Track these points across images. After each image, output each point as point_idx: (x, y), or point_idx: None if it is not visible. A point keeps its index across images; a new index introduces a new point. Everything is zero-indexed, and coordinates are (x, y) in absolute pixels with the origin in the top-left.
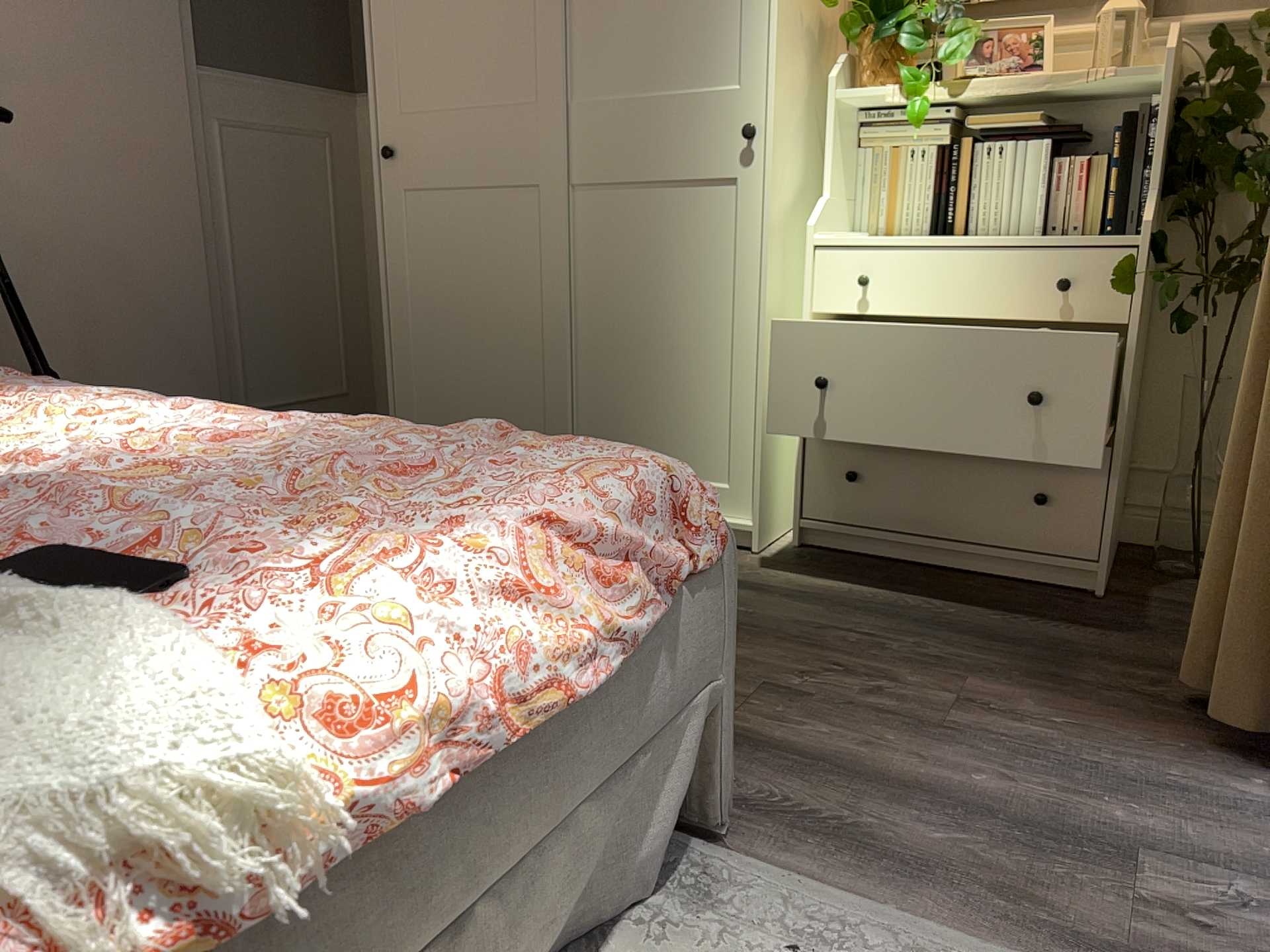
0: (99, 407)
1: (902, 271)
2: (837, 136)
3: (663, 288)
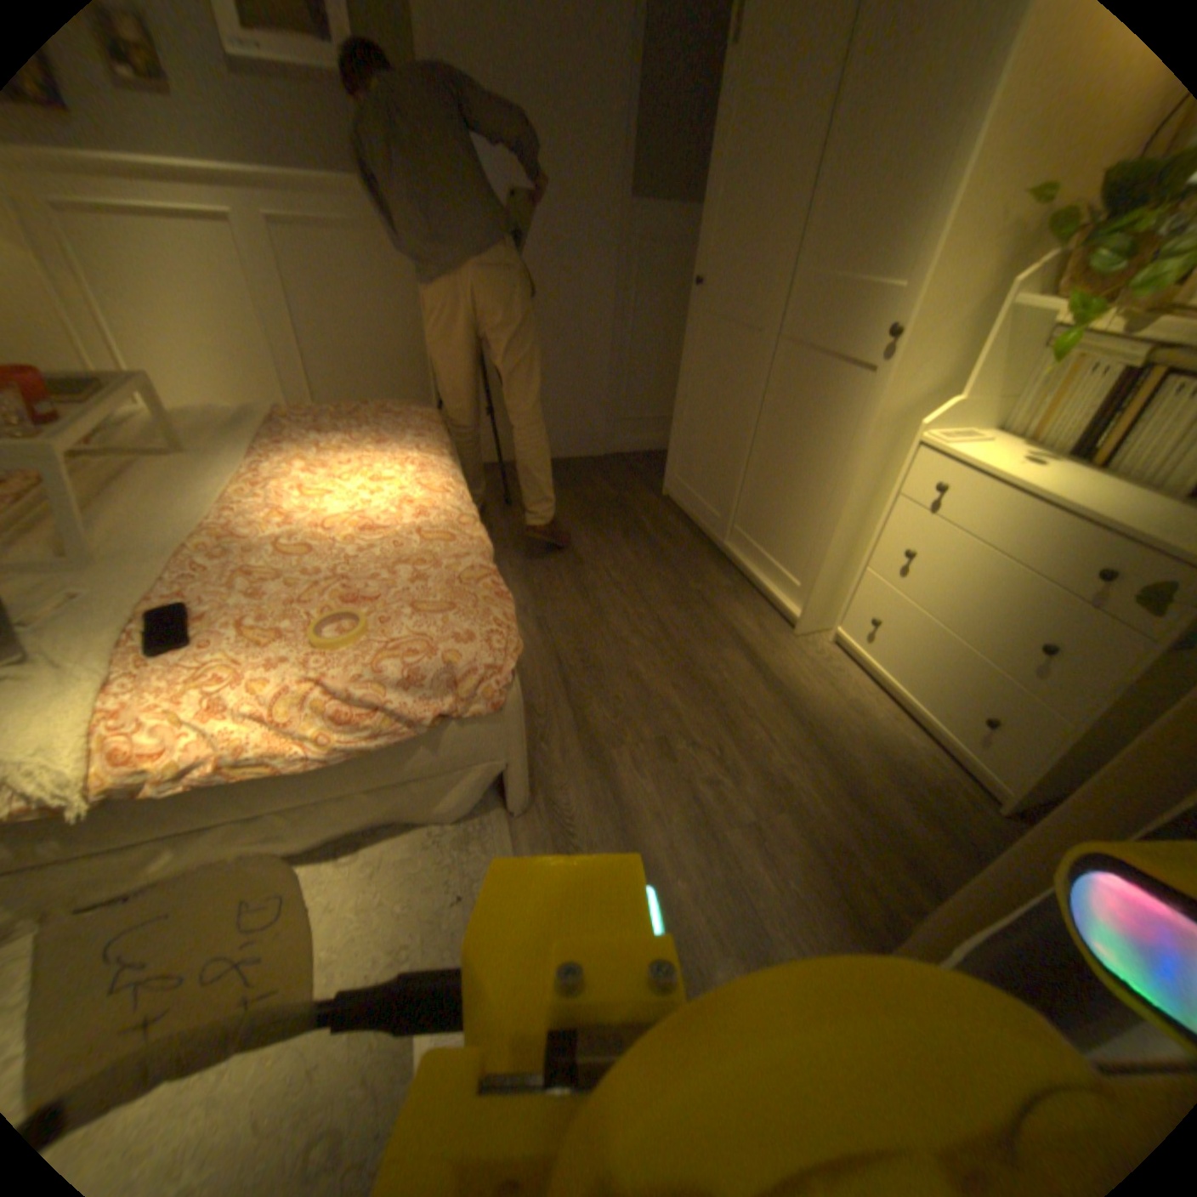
0: (408, 462)
1: (978, 491)
2: (1005, 339)
3: (808, 433)
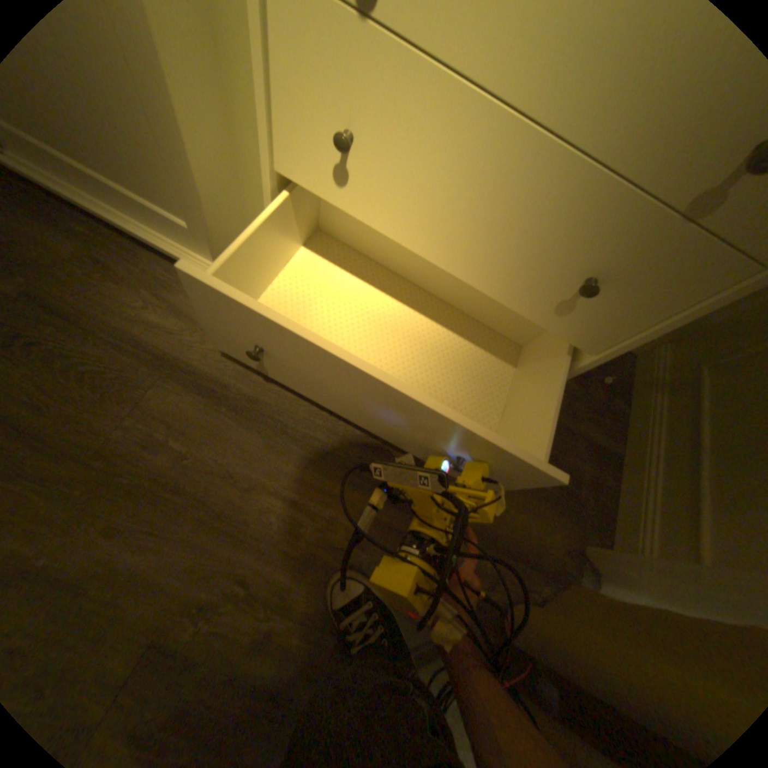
0: None
1: None
2: None
3: None
